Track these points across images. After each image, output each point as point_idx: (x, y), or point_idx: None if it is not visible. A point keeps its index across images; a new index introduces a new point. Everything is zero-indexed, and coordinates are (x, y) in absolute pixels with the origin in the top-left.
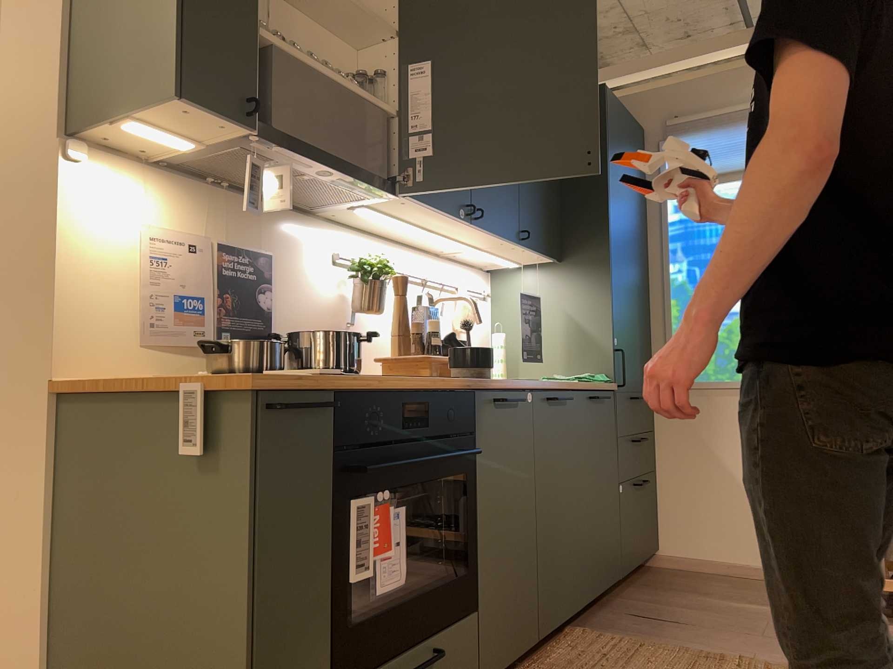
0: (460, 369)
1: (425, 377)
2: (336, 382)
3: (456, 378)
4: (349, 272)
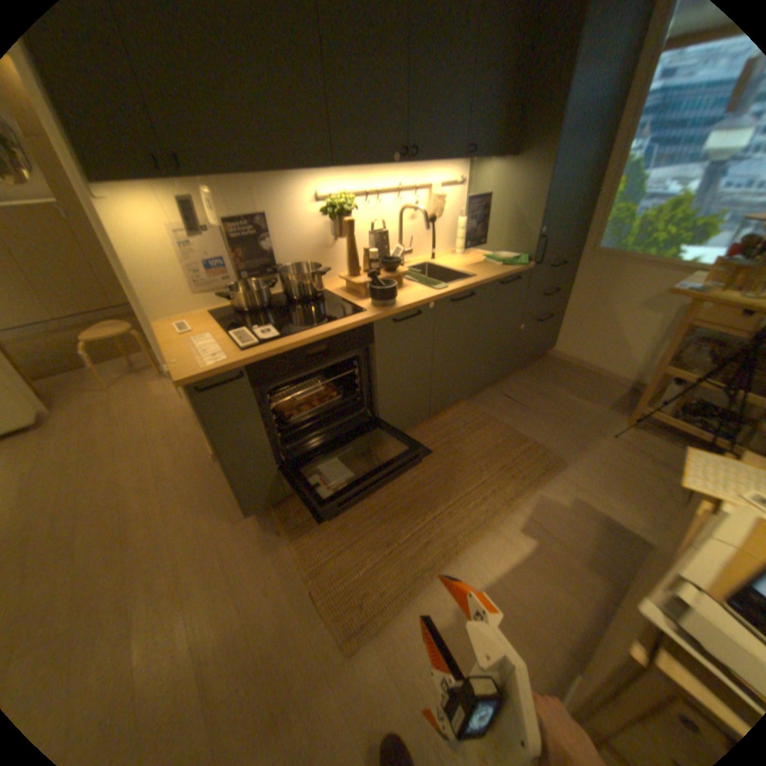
0: (370, 301)
1: (334, 320)
2: (242, 363)
3: (362, 312)
4: (322, 213)
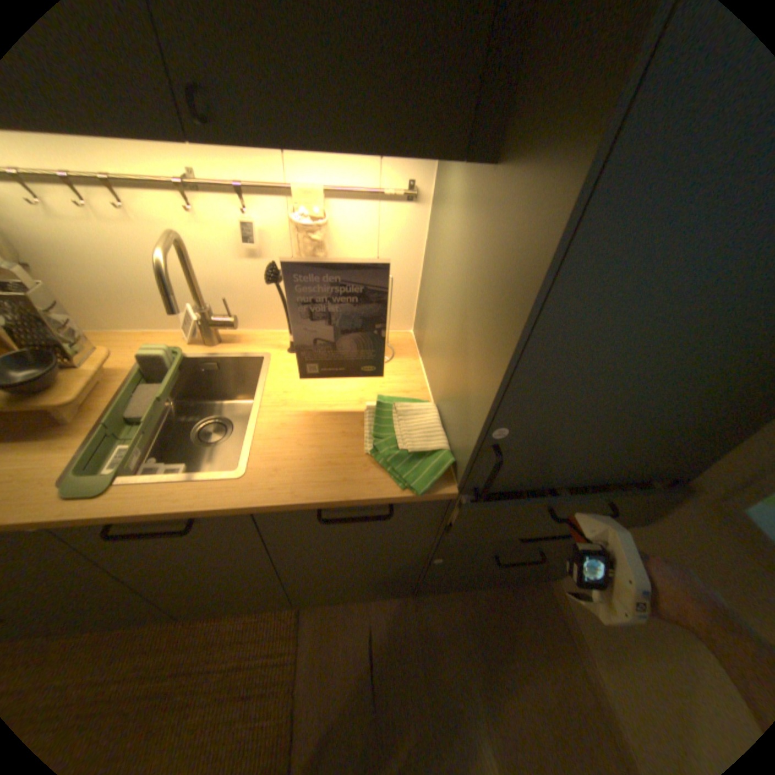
0: None
1: None
2: None
3: None
4: None
